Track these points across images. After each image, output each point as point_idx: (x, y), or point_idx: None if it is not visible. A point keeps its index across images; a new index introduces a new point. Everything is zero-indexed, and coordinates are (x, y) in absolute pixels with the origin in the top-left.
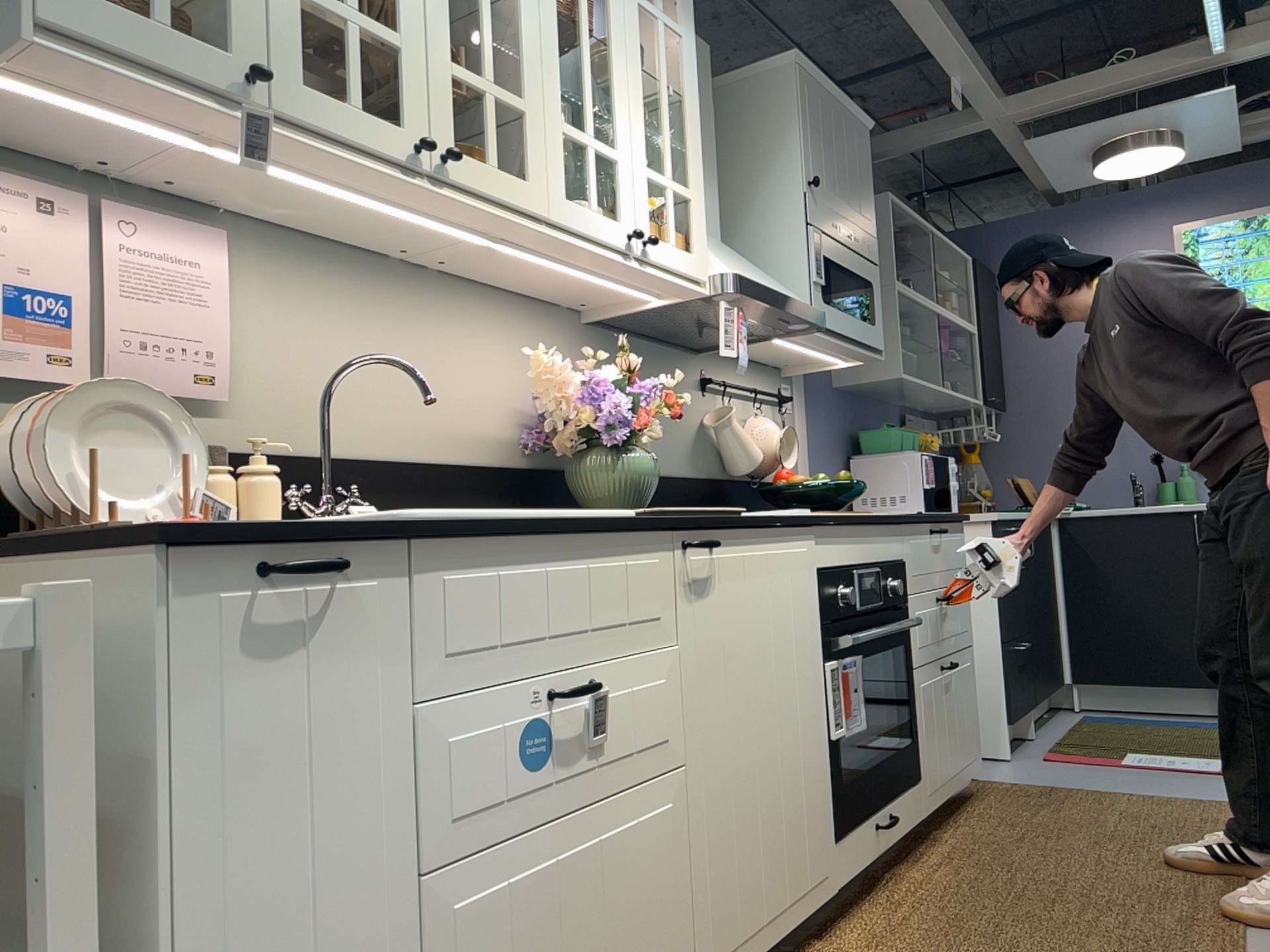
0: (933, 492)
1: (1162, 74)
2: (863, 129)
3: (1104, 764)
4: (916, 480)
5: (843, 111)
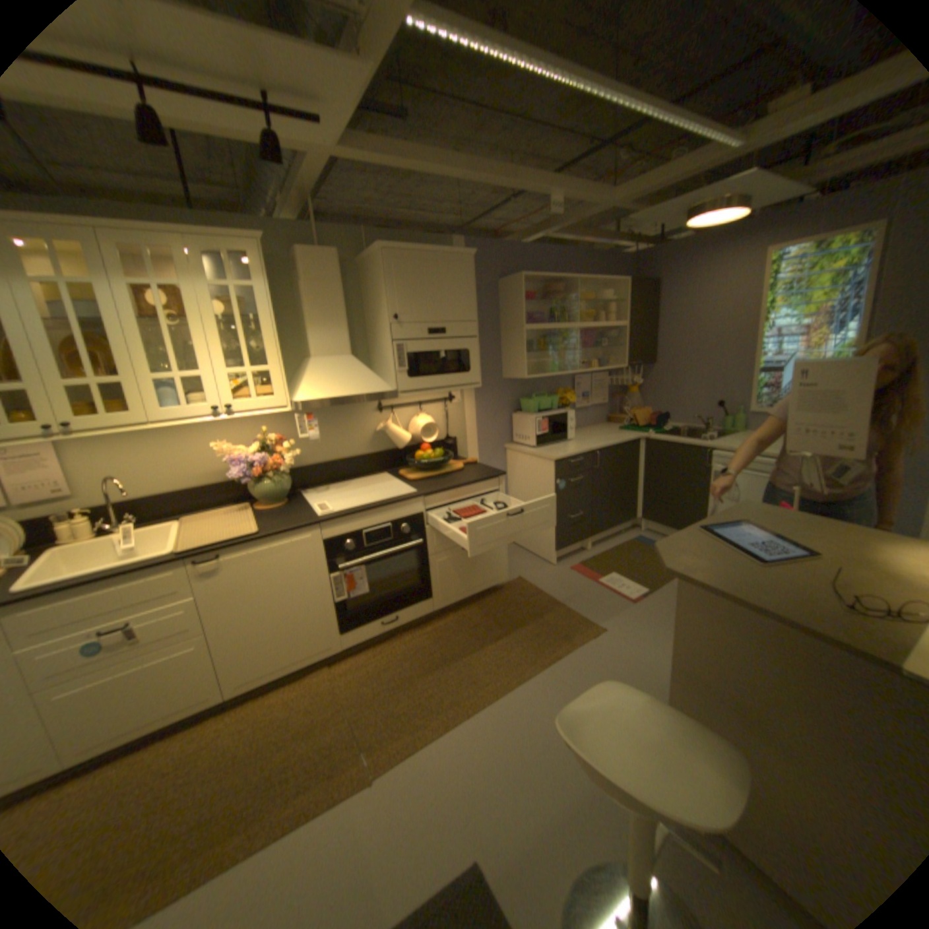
0: (543, 435)
1: (705, 163)
2: (462, 258)
3: (590, 580)
4: (534, 430)
5: (437, 256)
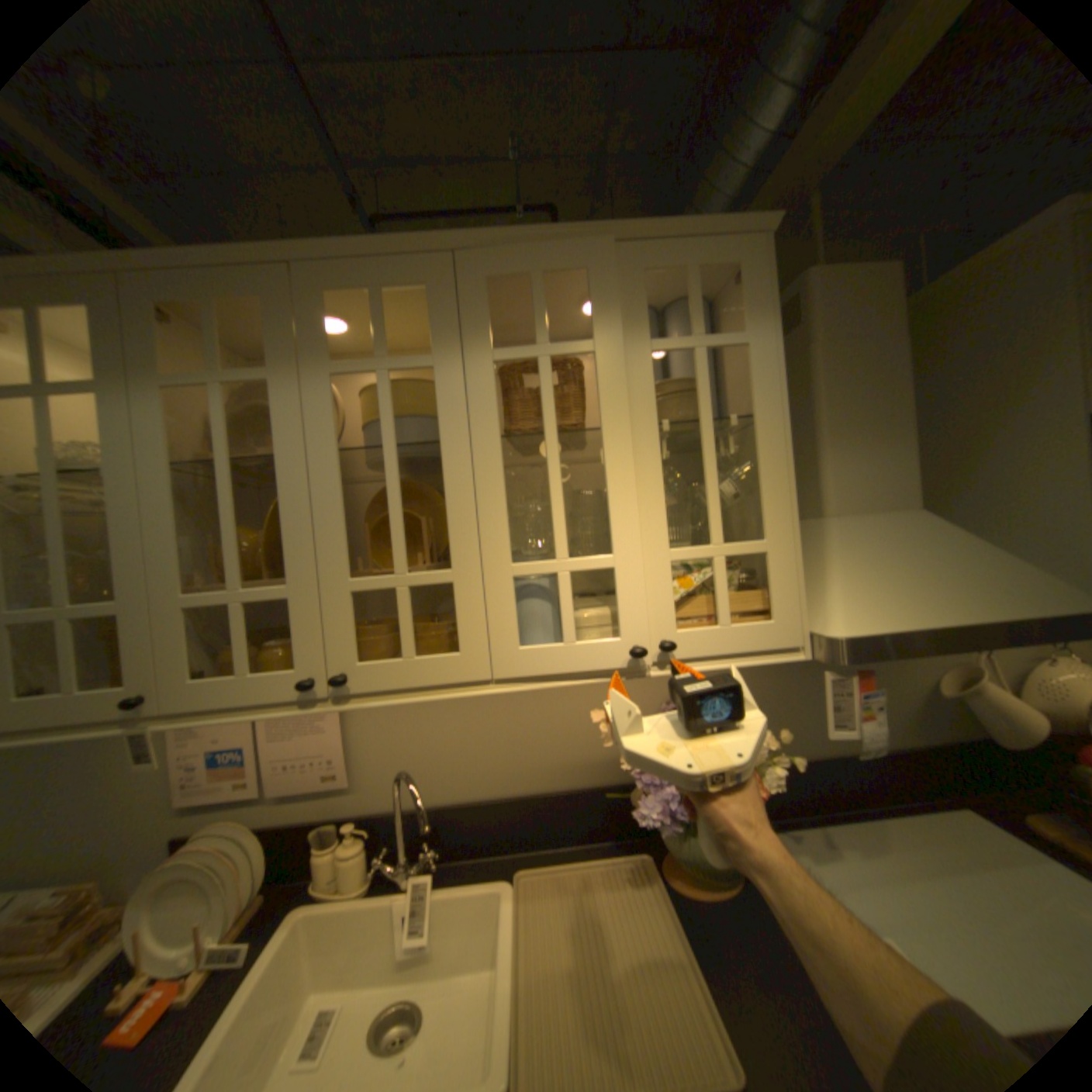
0: None
1: None
2: None
3: None
4: None
5: None
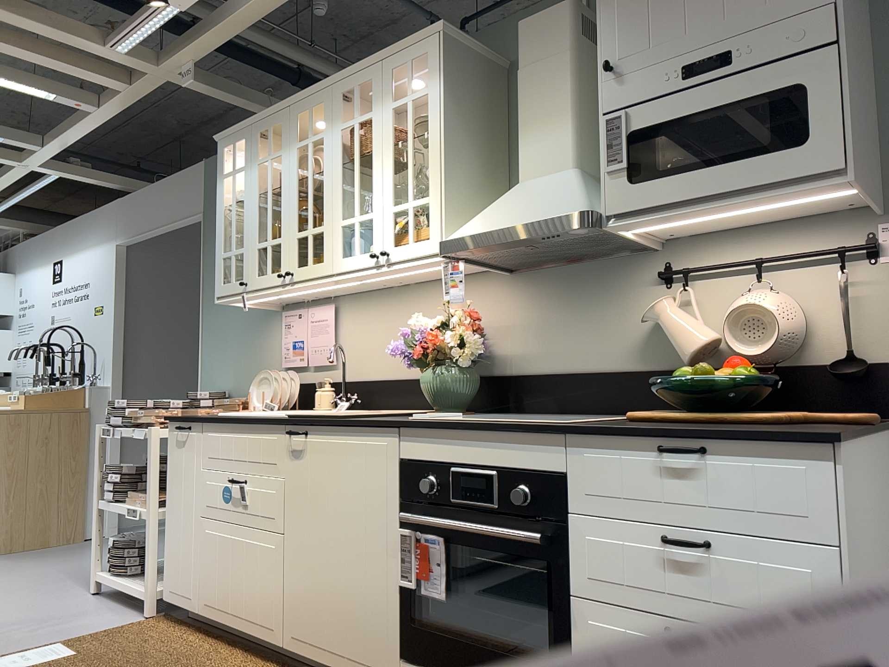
0: None
1: None
2: None
3: None
4: None
5: None
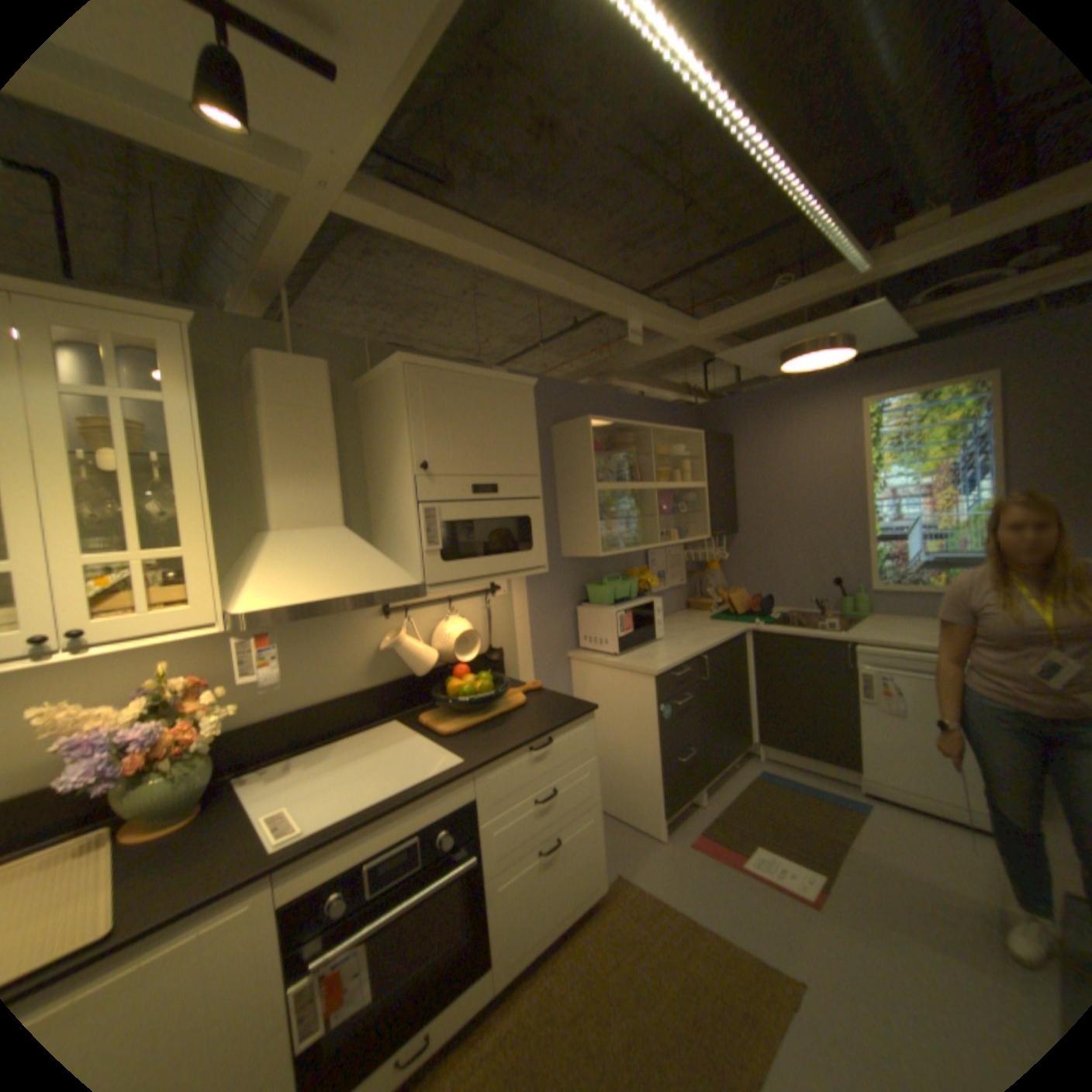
0: (627, 637)
1: (818, 292)
2: (518, 388)
3: (729, 868)
4: (614, 629)
5: (484, 382)
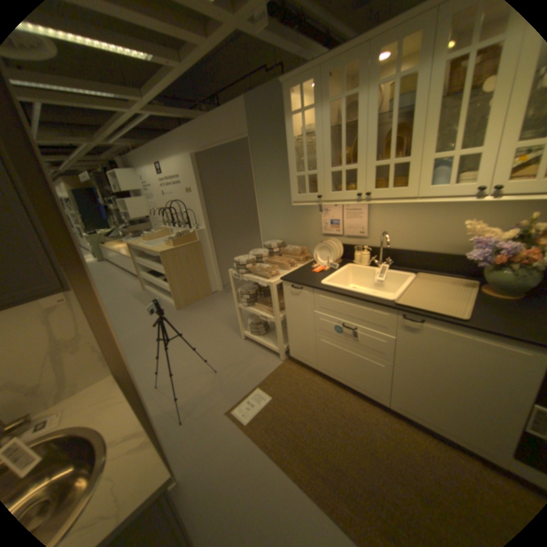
0: None
1: None
2: None
3: None
4: None
5: None
